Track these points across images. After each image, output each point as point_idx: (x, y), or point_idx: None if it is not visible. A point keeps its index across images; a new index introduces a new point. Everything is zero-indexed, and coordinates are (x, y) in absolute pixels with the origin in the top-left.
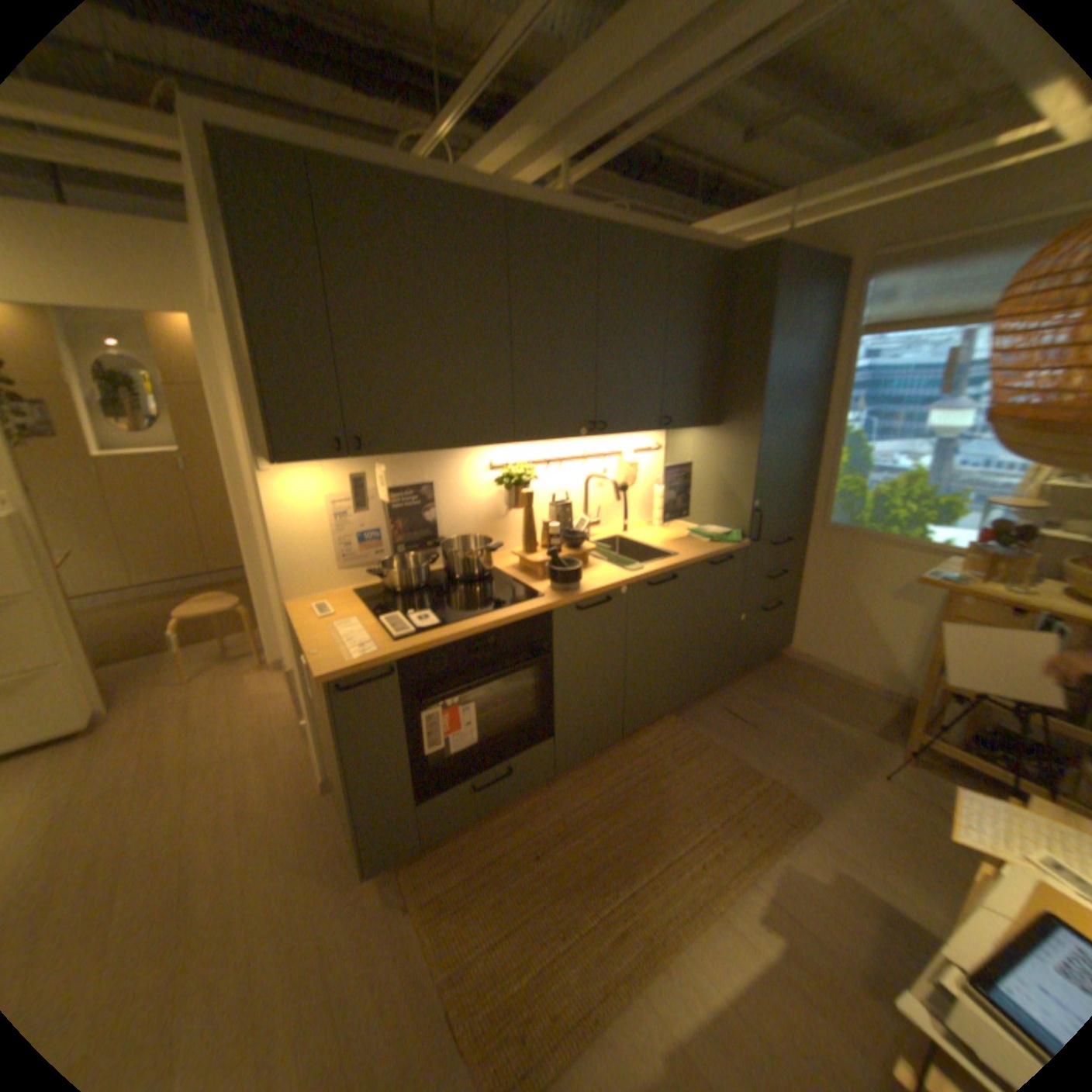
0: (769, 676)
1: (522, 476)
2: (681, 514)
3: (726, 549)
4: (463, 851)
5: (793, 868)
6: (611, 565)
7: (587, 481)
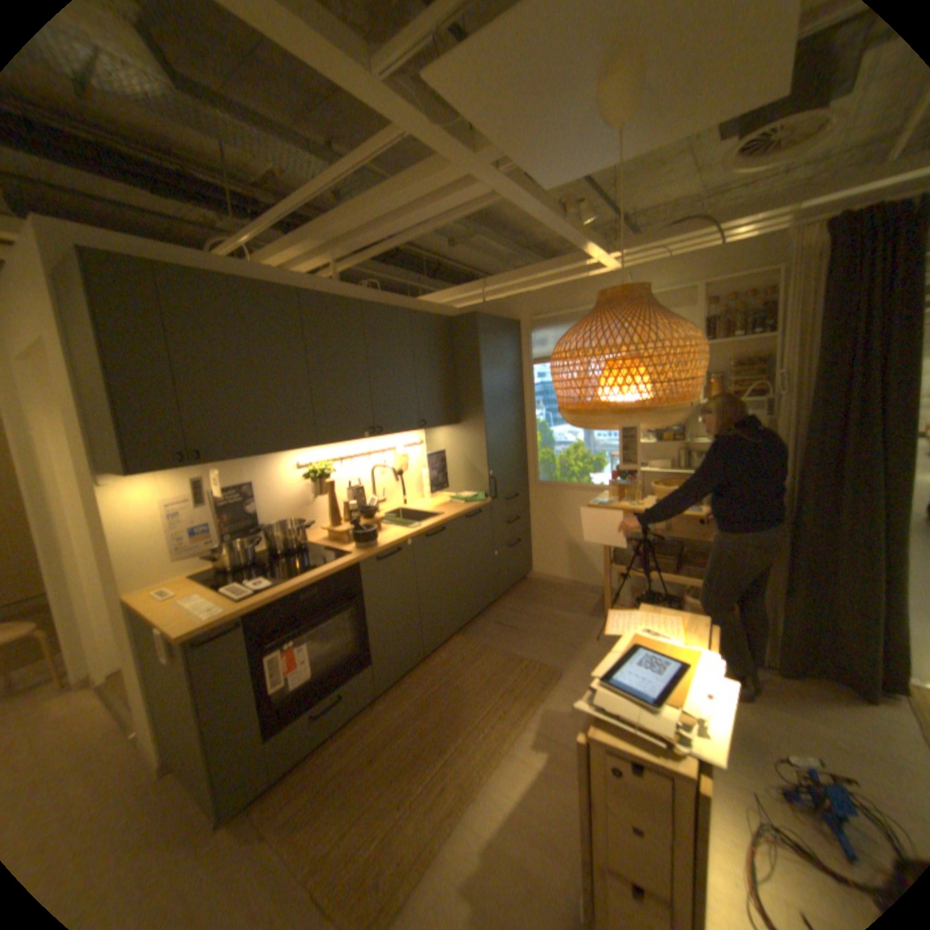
0: (521, 594)
1: (323, 471)
2: (444, 487)
3: (476, 506)
4: (306, 778)
5: (548, 710)
6: (398, 527)
7: (373, 470)
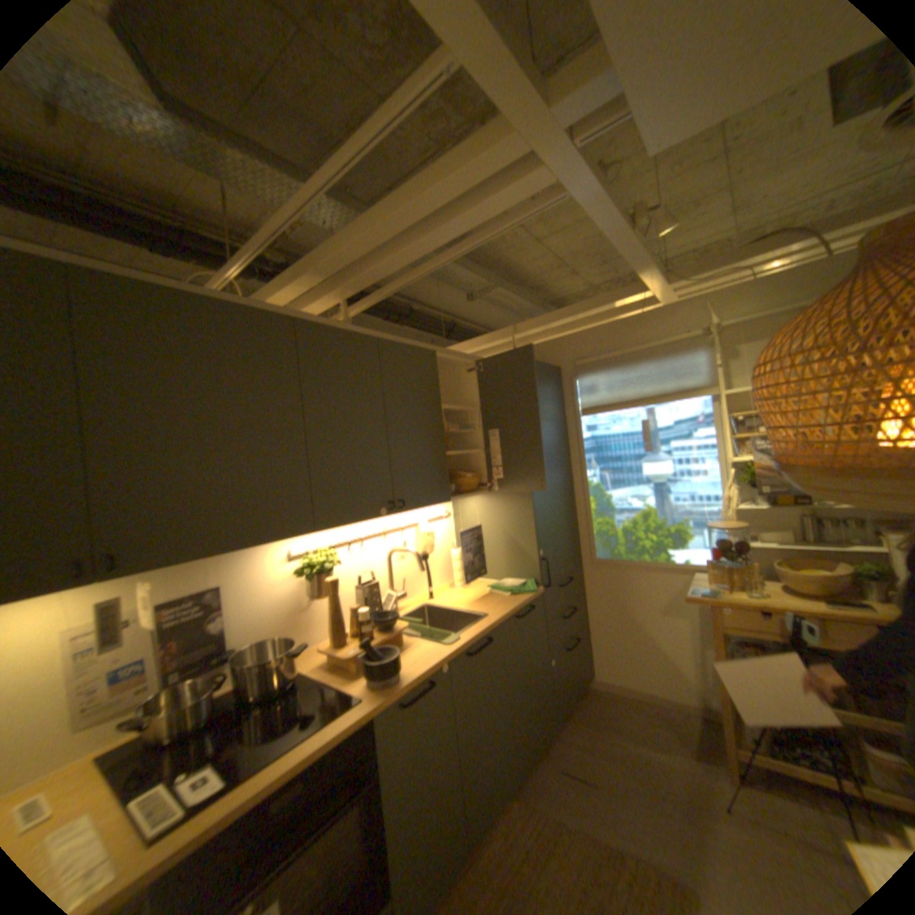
0: (587, 716)
1: (325, 560)
2: (479, 571)
3: (527, 599)
4: None
5: None
6: (428, 641)
7: (391, 555)
